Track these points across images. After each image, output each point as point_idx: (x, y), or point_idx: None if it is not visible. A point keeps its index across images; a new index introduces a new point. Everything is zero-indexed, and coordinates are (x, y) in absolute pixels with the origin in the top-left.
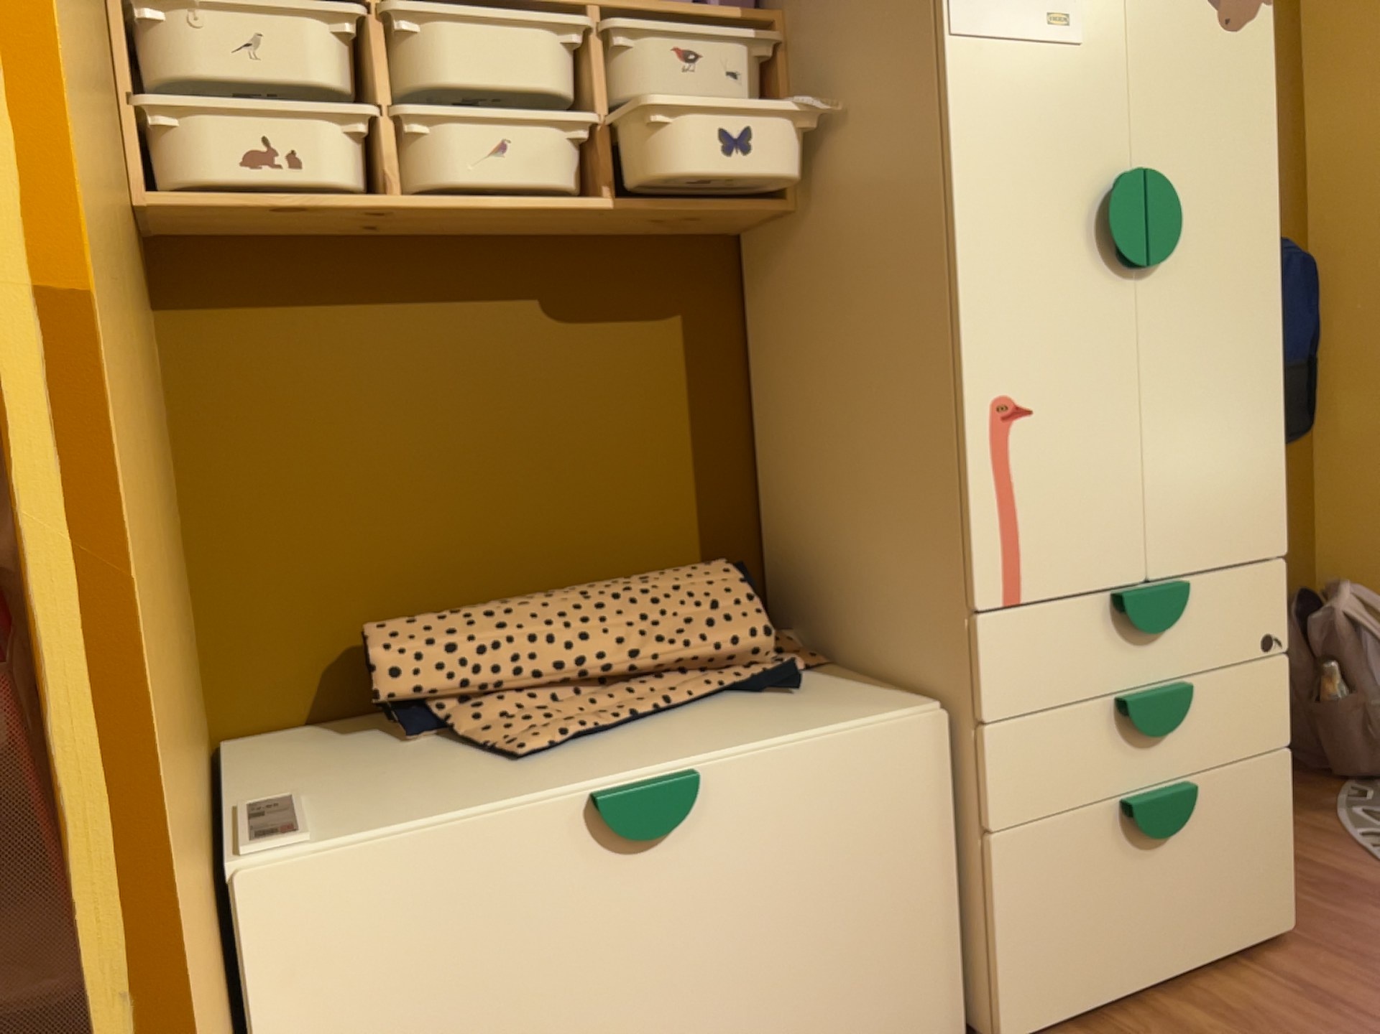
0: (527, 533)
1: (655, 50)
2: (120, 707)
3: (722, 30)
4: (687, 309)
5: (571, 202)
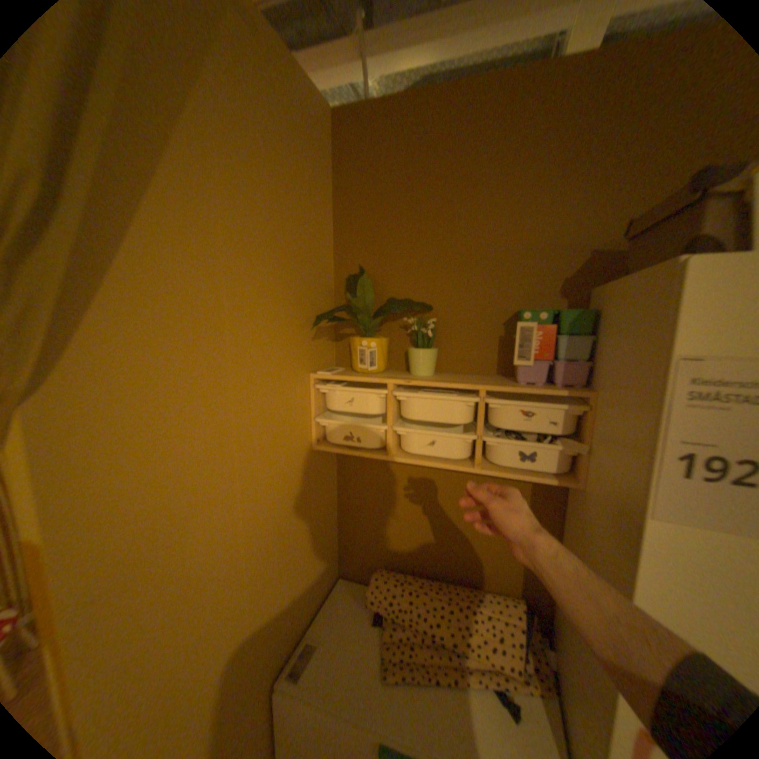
0: (443, 554)
1: (509, 411)
2: None
3: (548, 406)
4: (533, 490)
5: (457, 468)
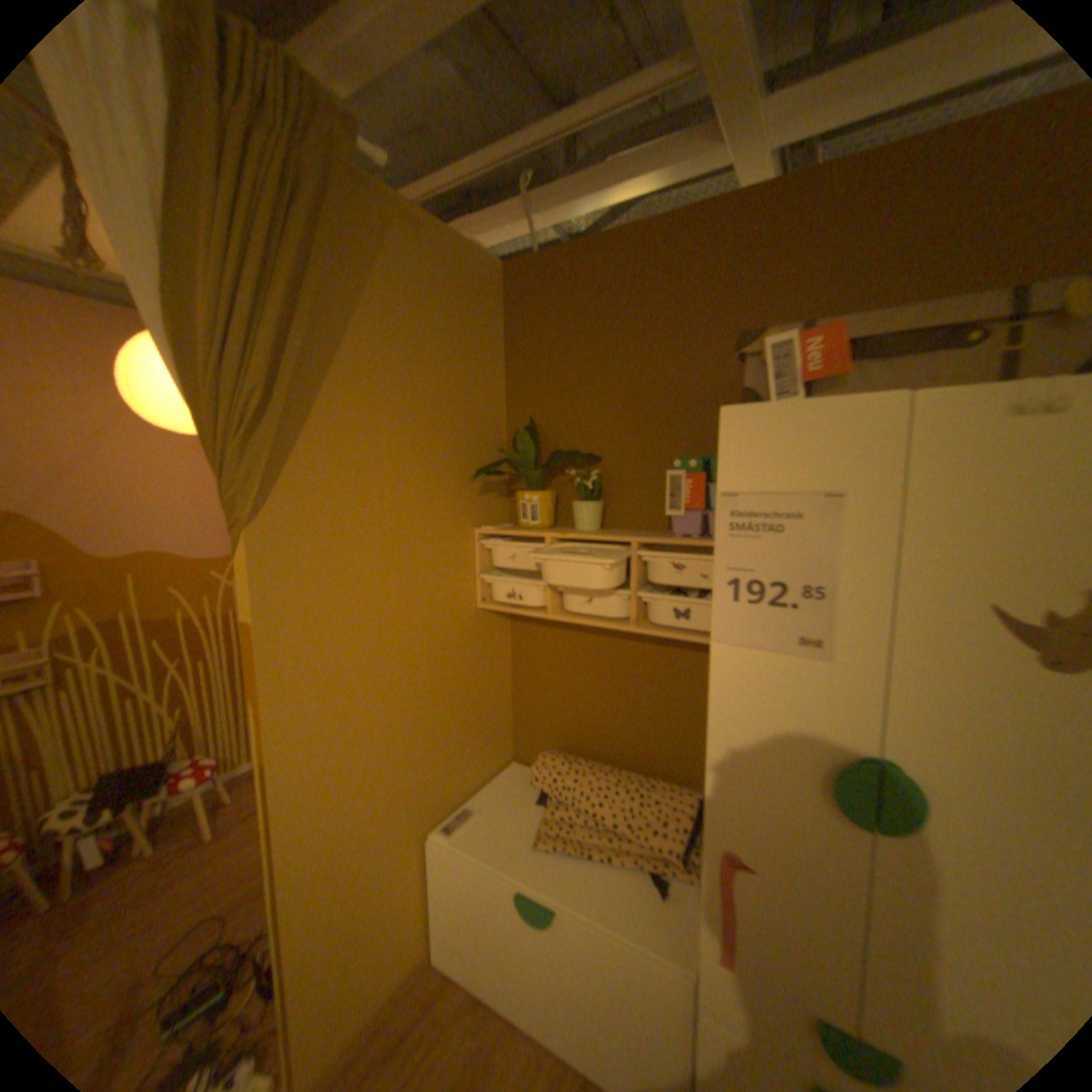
0: (620, 736)
1: (658, 564)
2: (275, 844)
3: (693, 557)
4: None
5: (613, 626)
